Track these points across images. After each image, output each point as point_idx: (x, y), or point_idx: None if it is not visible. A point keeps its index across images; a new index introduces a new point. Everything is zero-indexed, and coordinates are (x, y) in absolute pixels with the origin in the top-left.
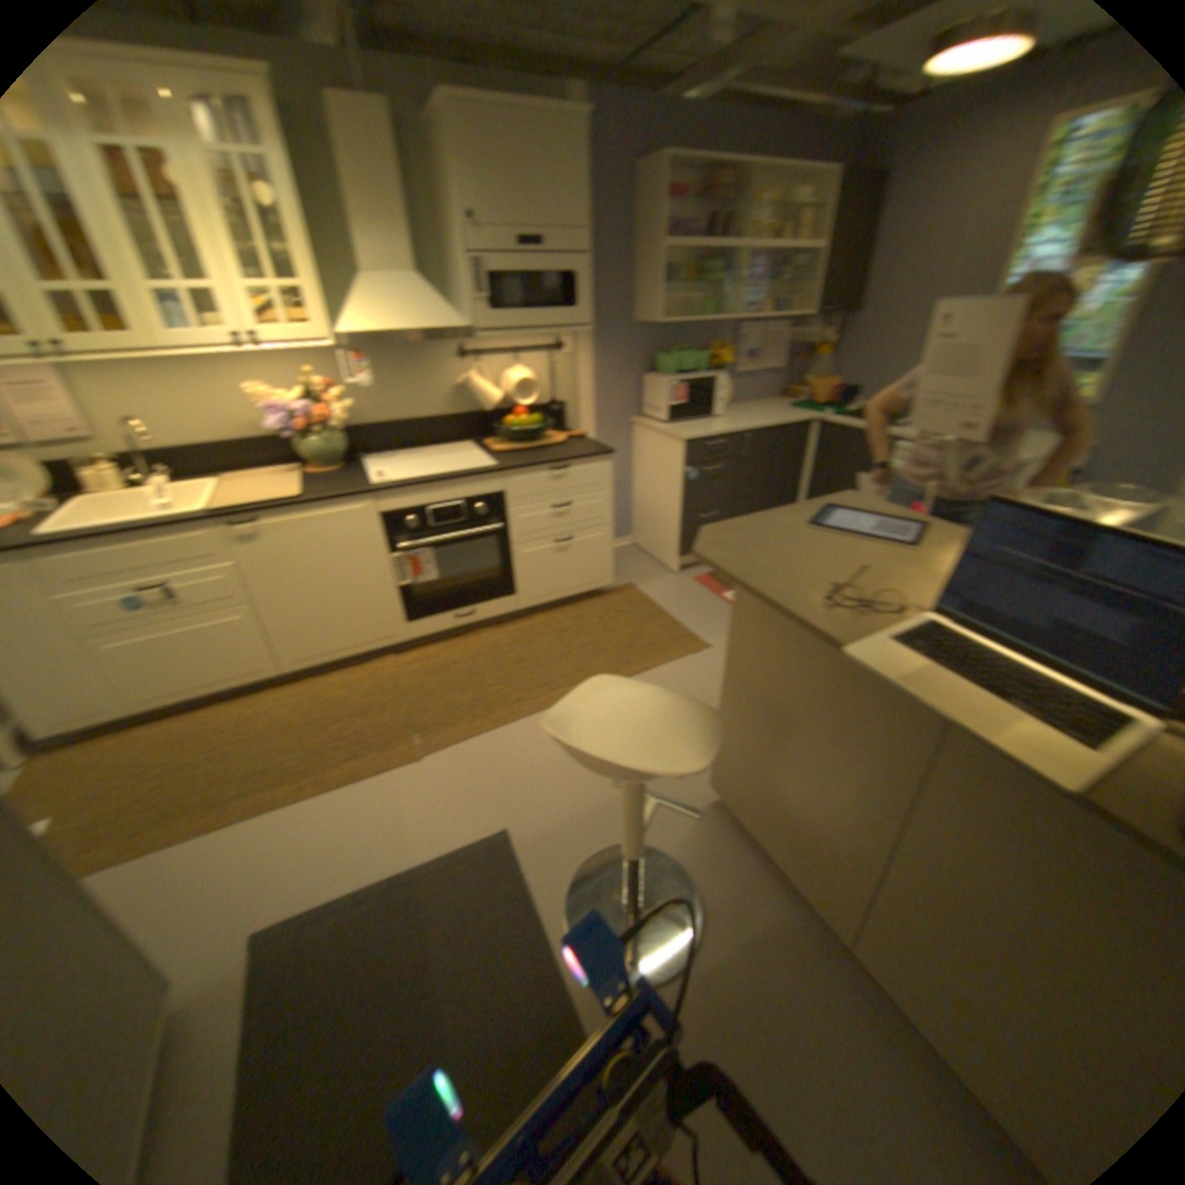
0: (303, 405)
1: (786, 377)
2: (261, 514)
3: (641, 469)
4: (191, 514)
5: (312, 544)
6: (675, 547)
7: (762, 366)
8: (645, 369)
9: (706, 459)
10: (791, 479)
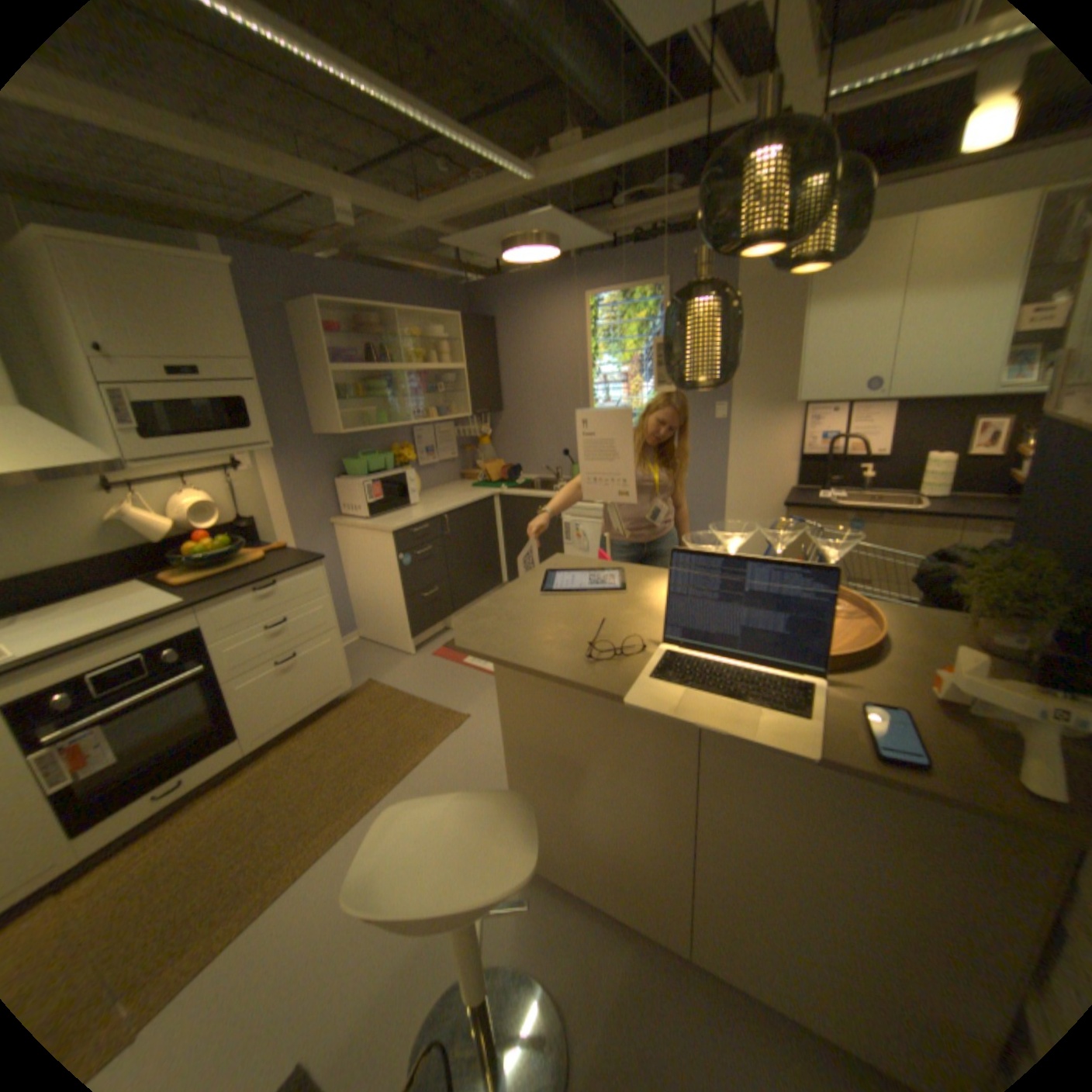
0: None
1: (463, 464)
2: None
3: (355, 564)
4: None
5: None
6: (408, 629)
7: (441, 458)
8: (337, 473)
9: (418, 543)
10: (492, 545)
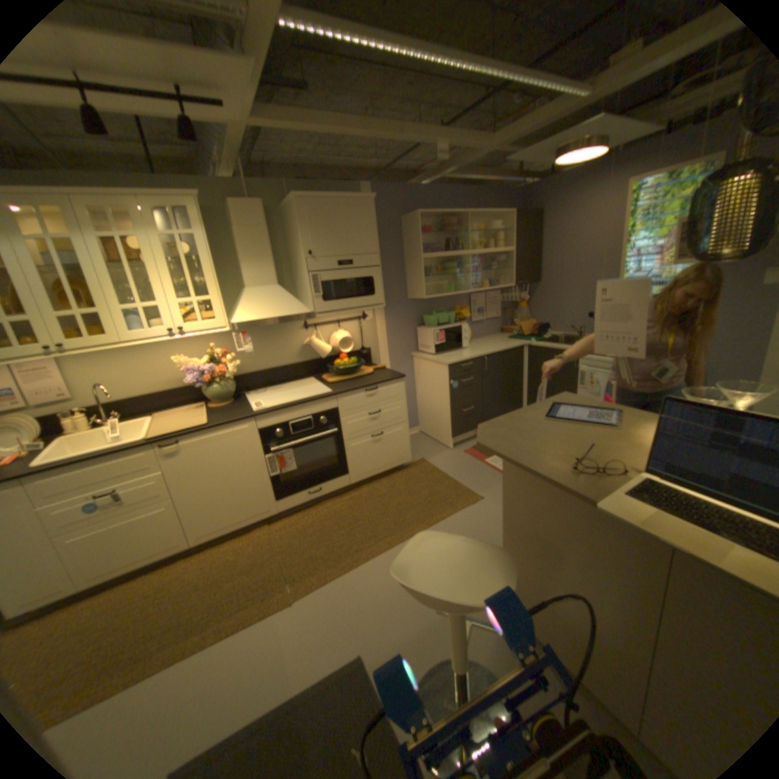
0: (211, 365)
1: (503, 321)
2: (185, 436)
3: (422, 384)
4: (139, 441)
5: (217, 453)
6: (450, 431)
7: (488, 316)
8: (418, 324)
9: (464, 375)
10: (518, 382)
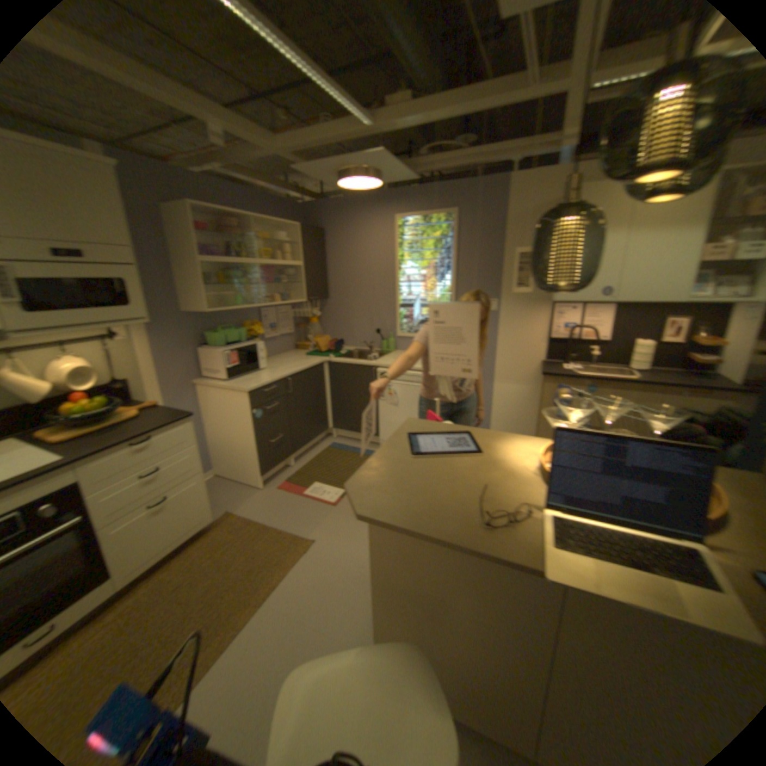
0: None
1: (298, 337)
2: None
3: (214, 416)
4: None
5: None
6: (258, 468)
7: (282, 332)
8: (201, 342)
9: (268, 400)
10: (323, 400)
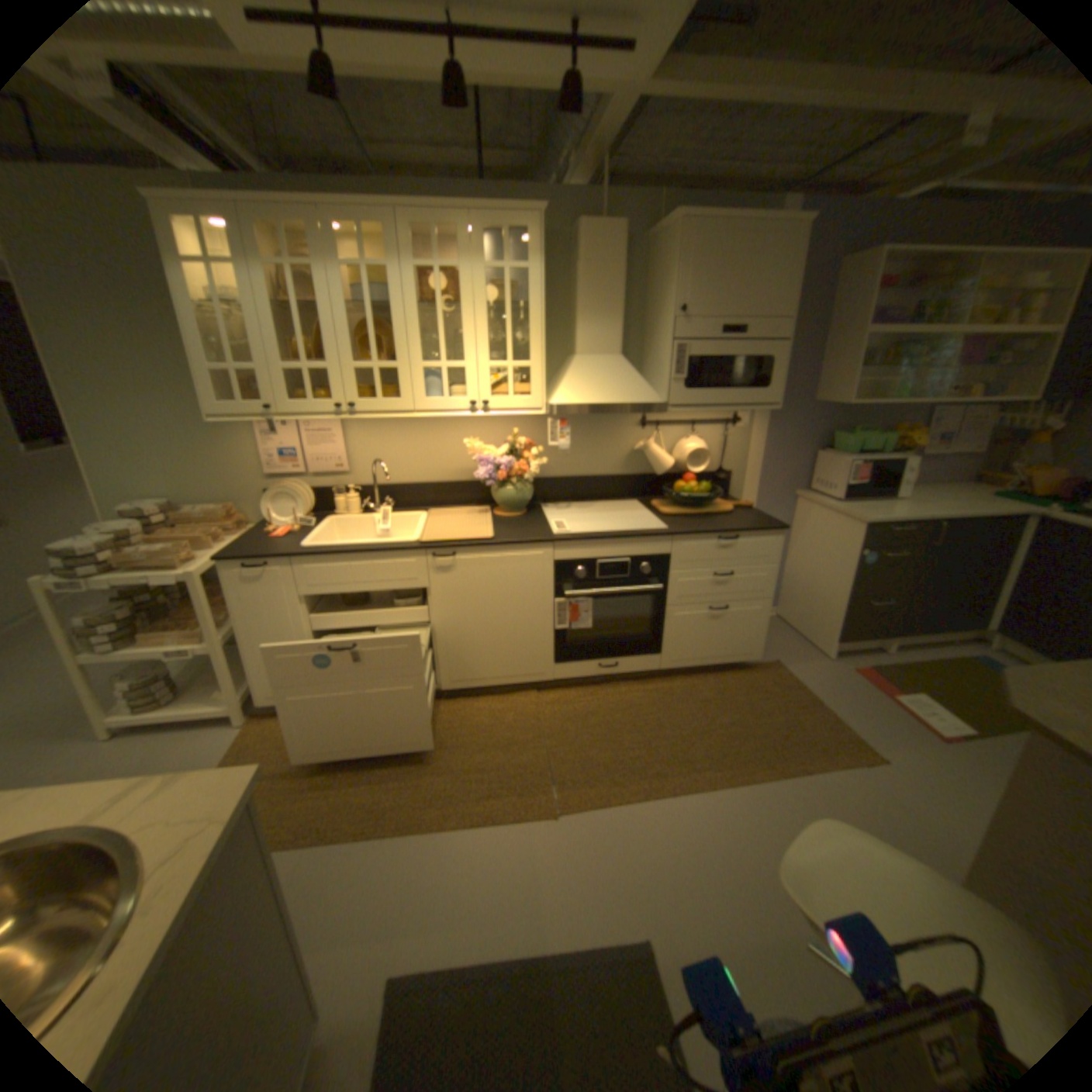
0: (509, 458)
1: (988, 461)
2: (465, 549)
3: (805, 543)
4: (413, 543)
5: (497, 580)
6: (840, 631)
7: (960, 448)
8: (824, 444)
9: (894, 544)
10: (997, 577)
